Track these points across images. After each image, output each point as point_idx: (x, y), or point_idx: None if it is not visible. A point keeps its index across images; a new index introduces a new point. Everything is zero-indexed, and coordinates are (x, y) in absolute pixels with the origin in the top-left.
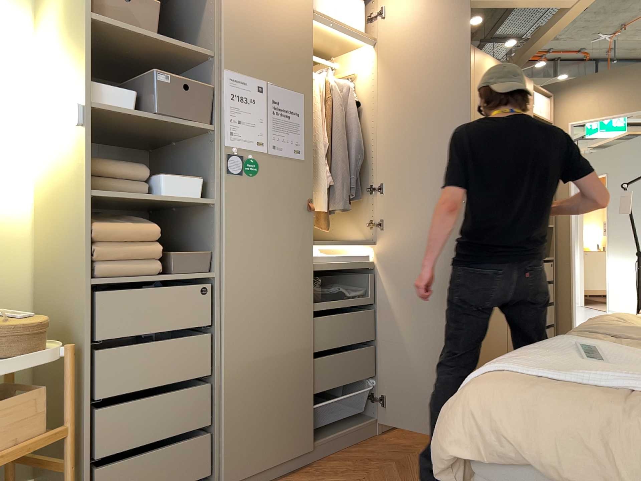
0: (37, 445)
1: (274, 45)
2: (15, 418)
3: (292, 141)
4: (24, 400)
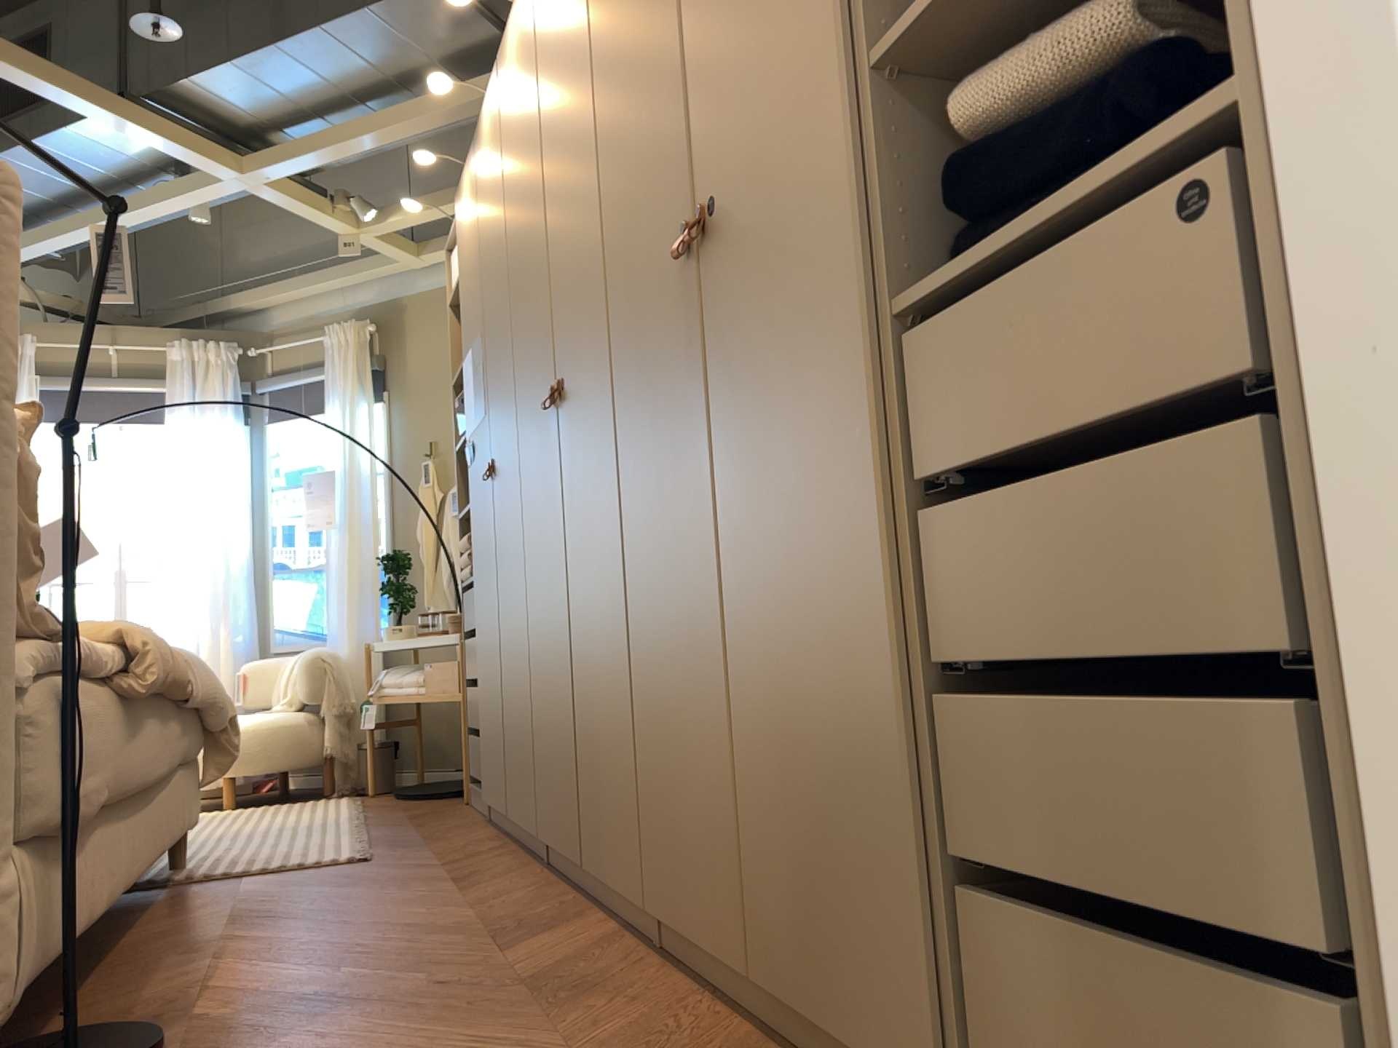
0: (453, 693)
1: (478, 302)
2: (452, 672)
3: (487, 400)
4: (455, 662)
